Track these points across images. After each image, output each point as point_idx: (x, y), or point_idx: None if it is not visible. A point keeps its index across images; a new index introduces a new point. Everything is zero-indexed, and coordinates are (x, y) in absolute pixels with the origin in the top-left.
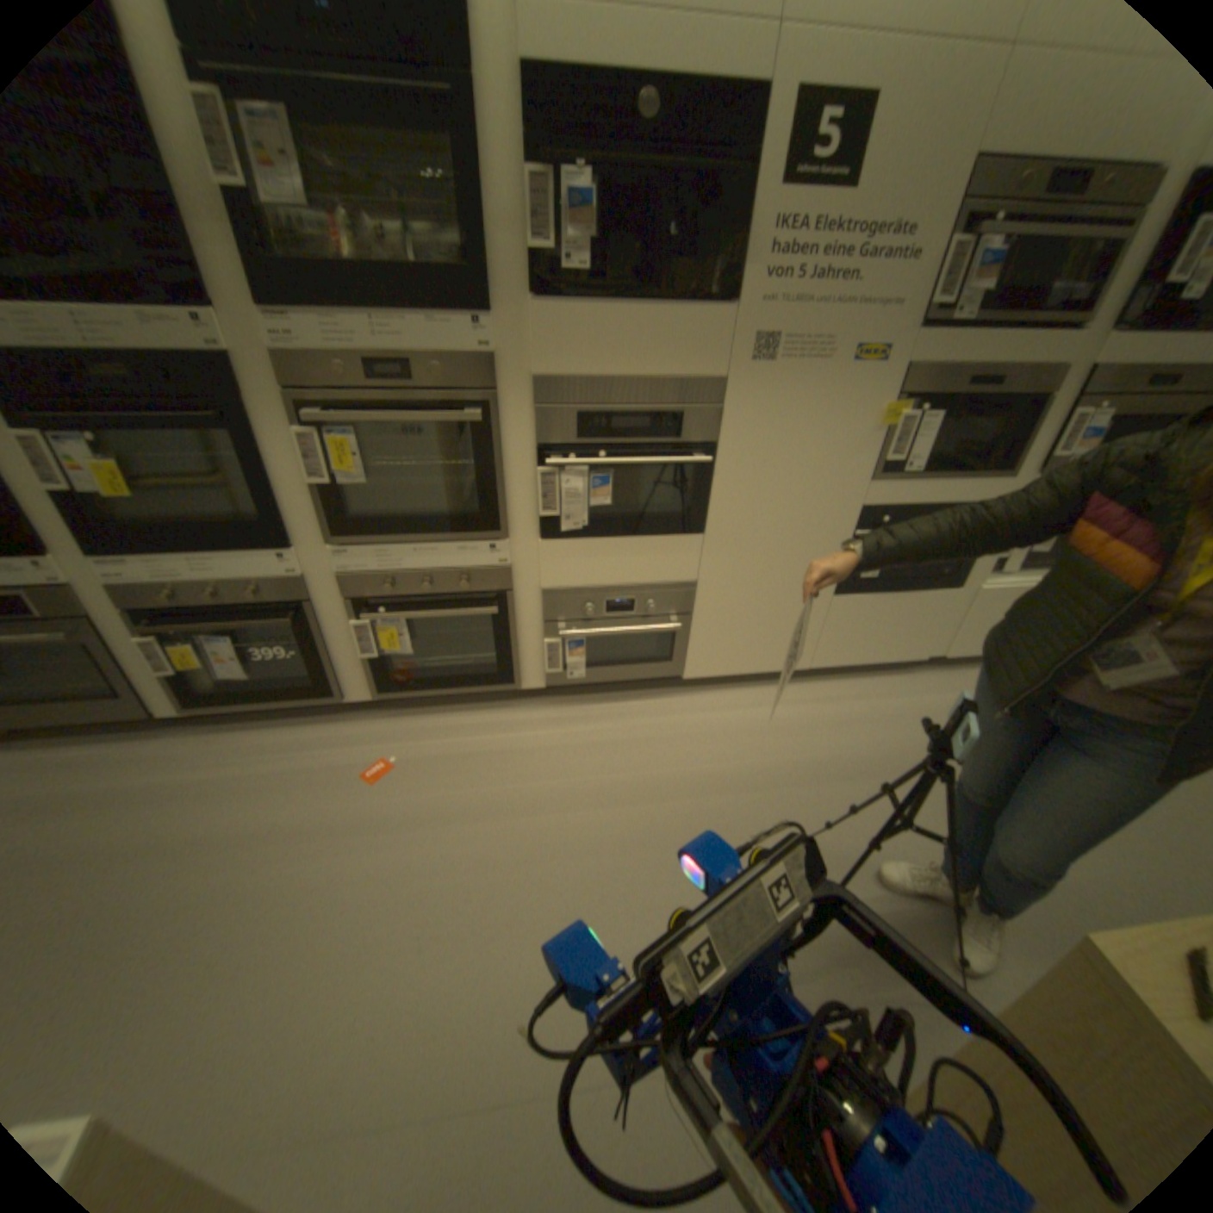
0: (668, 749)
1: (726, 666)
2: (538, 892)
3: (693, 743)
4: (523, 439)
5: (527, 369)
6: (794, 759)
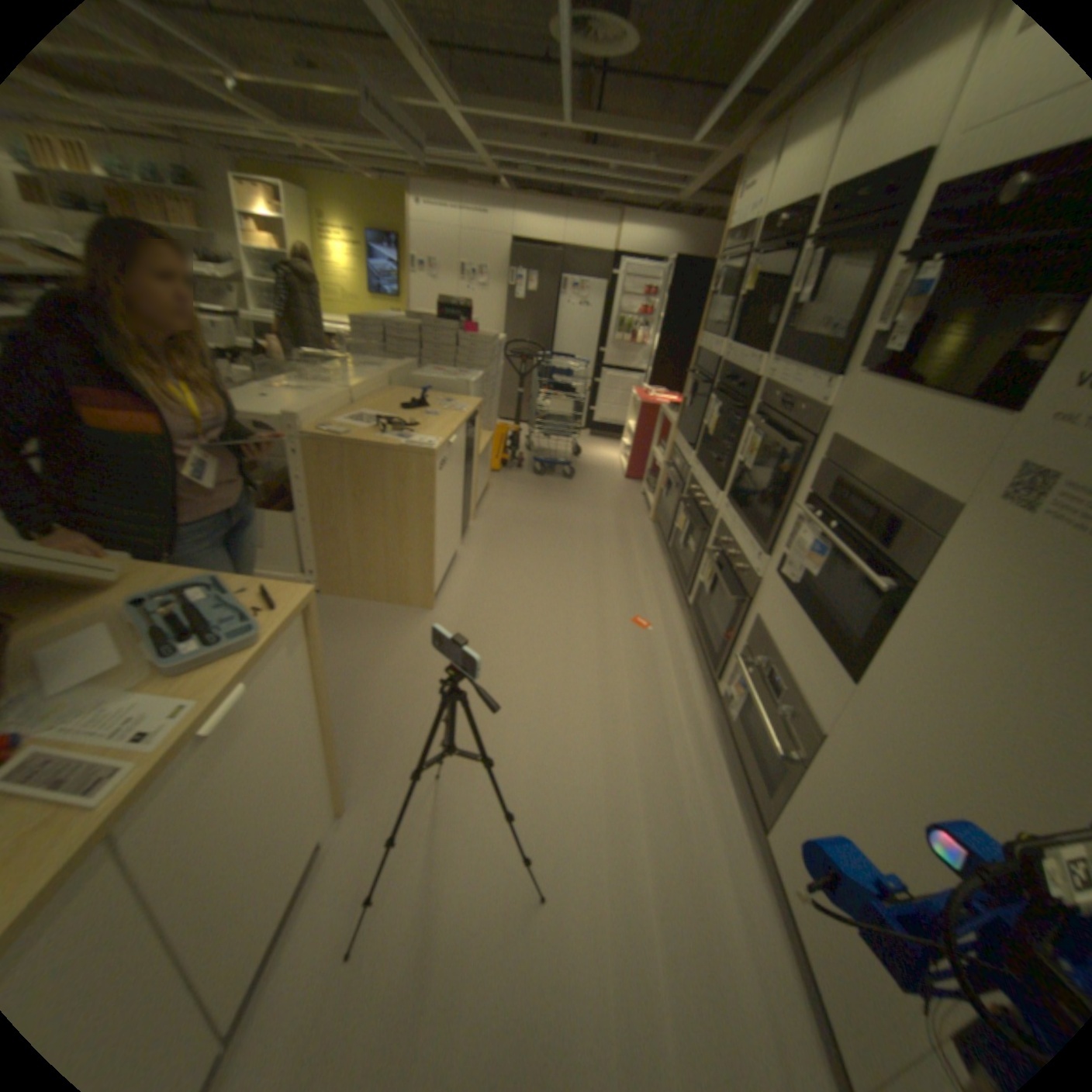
0: (669, 810)
1: (799, 895)
2: (545, 686)
3: (679, 841)
4: (811, 483)
5: (837, 428)
6: (660, 972)
